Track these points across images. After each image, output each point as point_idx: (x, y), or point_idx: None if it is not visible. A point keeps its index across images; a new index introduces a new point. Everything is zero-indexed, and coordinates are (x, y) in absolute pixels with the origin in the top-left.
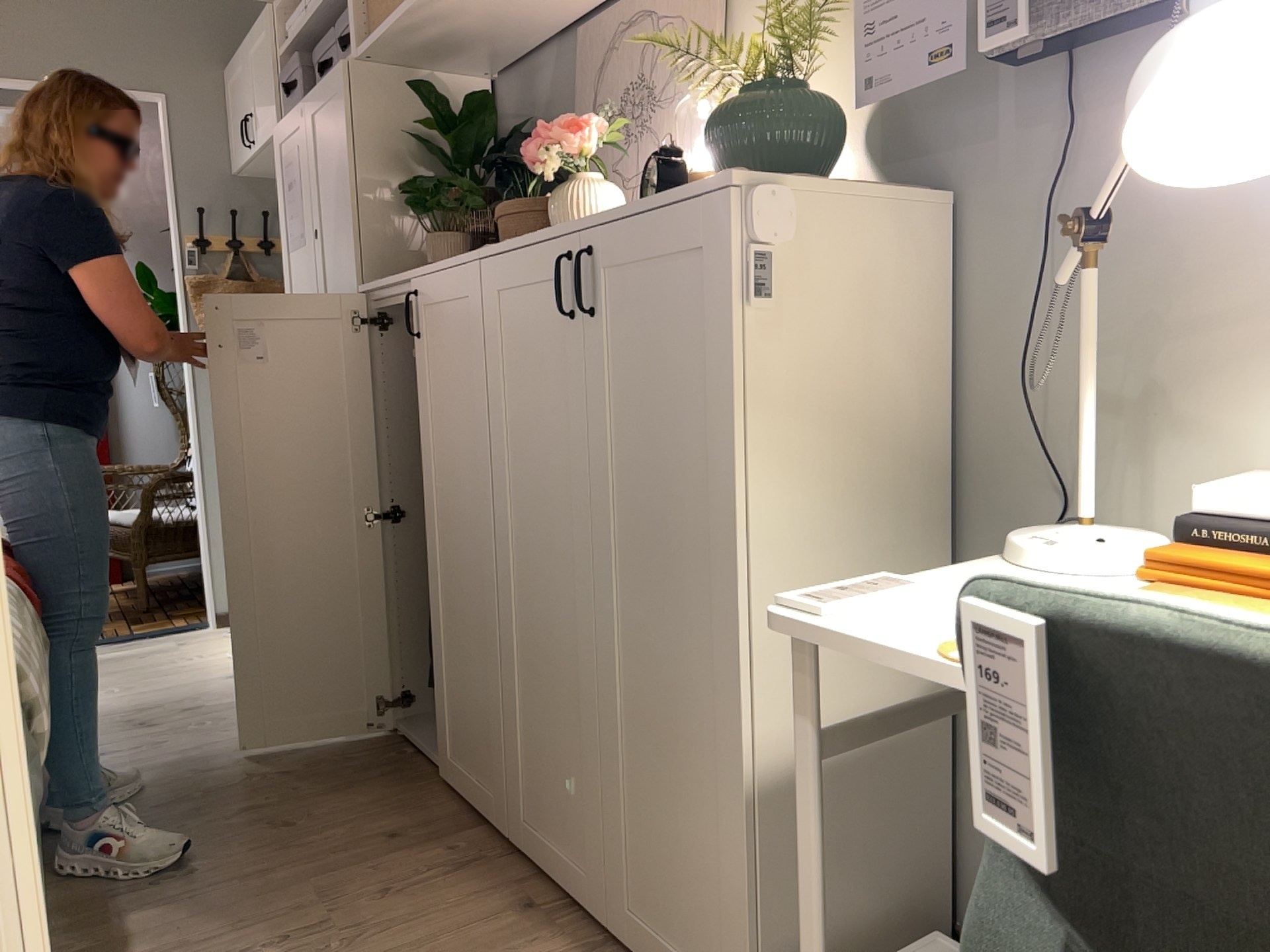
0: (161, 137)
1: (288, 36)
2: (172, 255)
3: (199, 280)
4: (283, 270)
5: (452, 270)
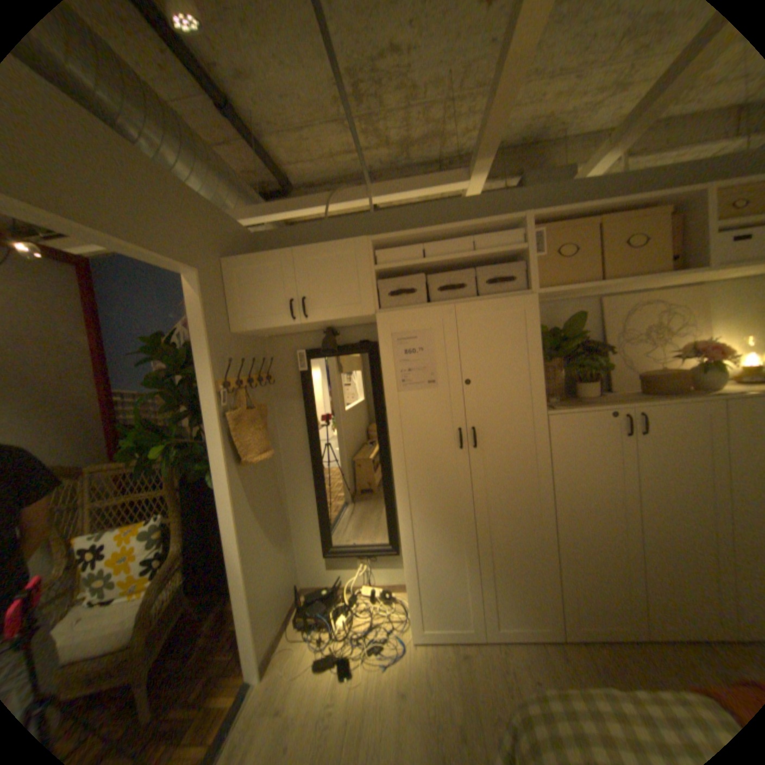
0: (187, 302)
1: (378, 259)
2: (202, 397)
3: (238, 414)
4: (390, 403)
5: (696, 404)
